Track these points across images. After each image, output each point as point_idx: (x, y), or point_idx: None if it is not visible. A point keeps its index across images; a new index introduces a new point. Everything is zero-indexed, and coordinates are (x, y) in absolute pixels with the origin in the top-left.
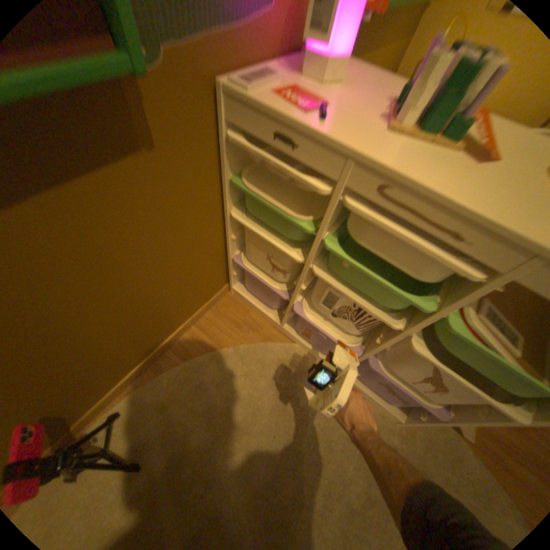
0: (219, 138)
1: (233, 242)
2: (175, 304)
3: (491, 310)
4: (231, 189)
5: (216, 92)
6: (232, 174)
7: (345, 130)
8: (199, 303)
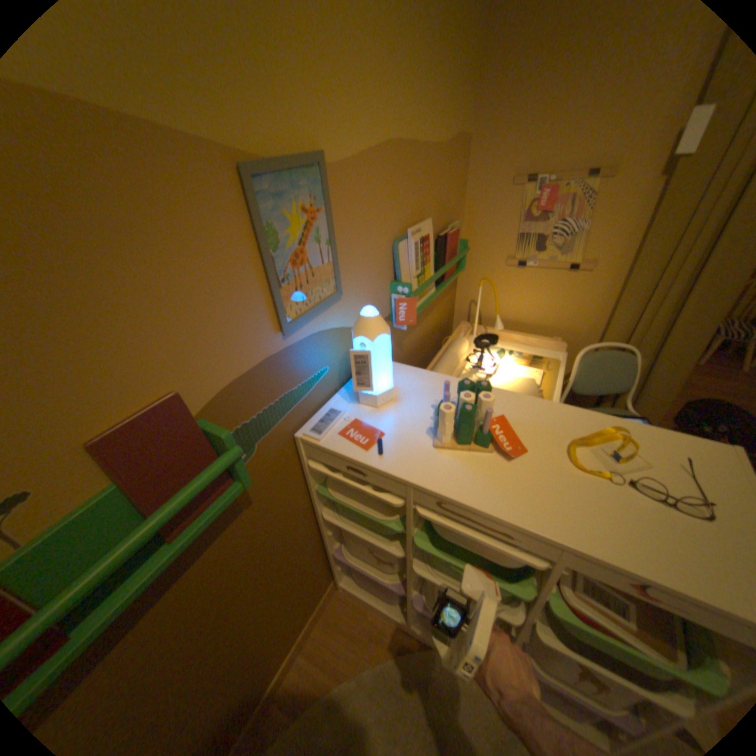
0: (302, 465)
1: (330, 538)
2: (275, 636)
3: (587, 583)
4: (320, 496)
5: (296, 441)
6: (318, 486)
7: (398, 463)
8: (303, 622)
